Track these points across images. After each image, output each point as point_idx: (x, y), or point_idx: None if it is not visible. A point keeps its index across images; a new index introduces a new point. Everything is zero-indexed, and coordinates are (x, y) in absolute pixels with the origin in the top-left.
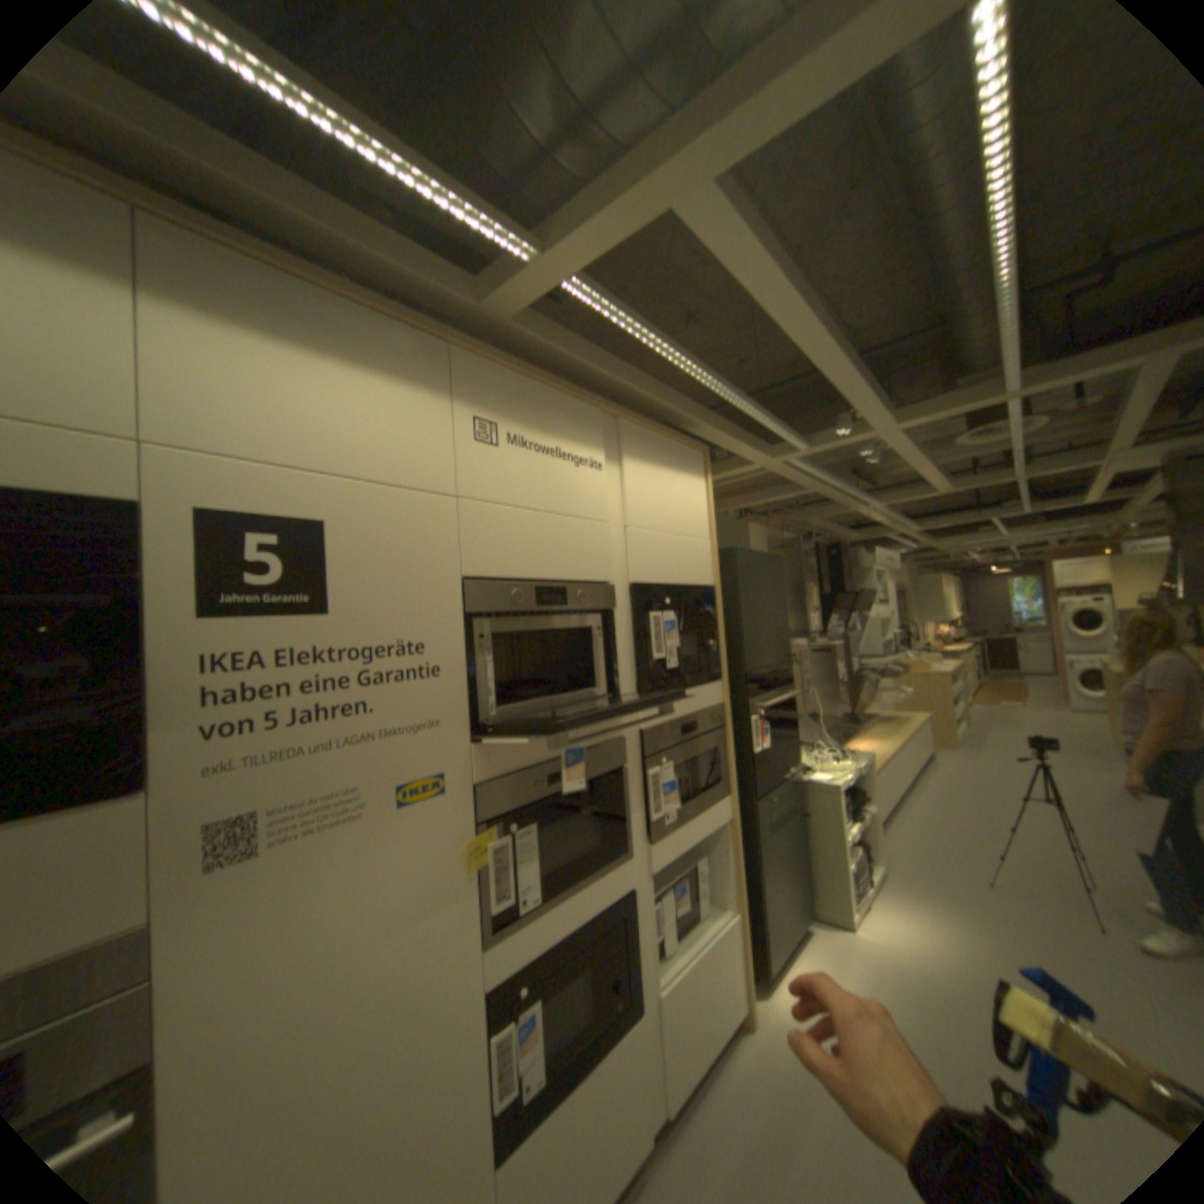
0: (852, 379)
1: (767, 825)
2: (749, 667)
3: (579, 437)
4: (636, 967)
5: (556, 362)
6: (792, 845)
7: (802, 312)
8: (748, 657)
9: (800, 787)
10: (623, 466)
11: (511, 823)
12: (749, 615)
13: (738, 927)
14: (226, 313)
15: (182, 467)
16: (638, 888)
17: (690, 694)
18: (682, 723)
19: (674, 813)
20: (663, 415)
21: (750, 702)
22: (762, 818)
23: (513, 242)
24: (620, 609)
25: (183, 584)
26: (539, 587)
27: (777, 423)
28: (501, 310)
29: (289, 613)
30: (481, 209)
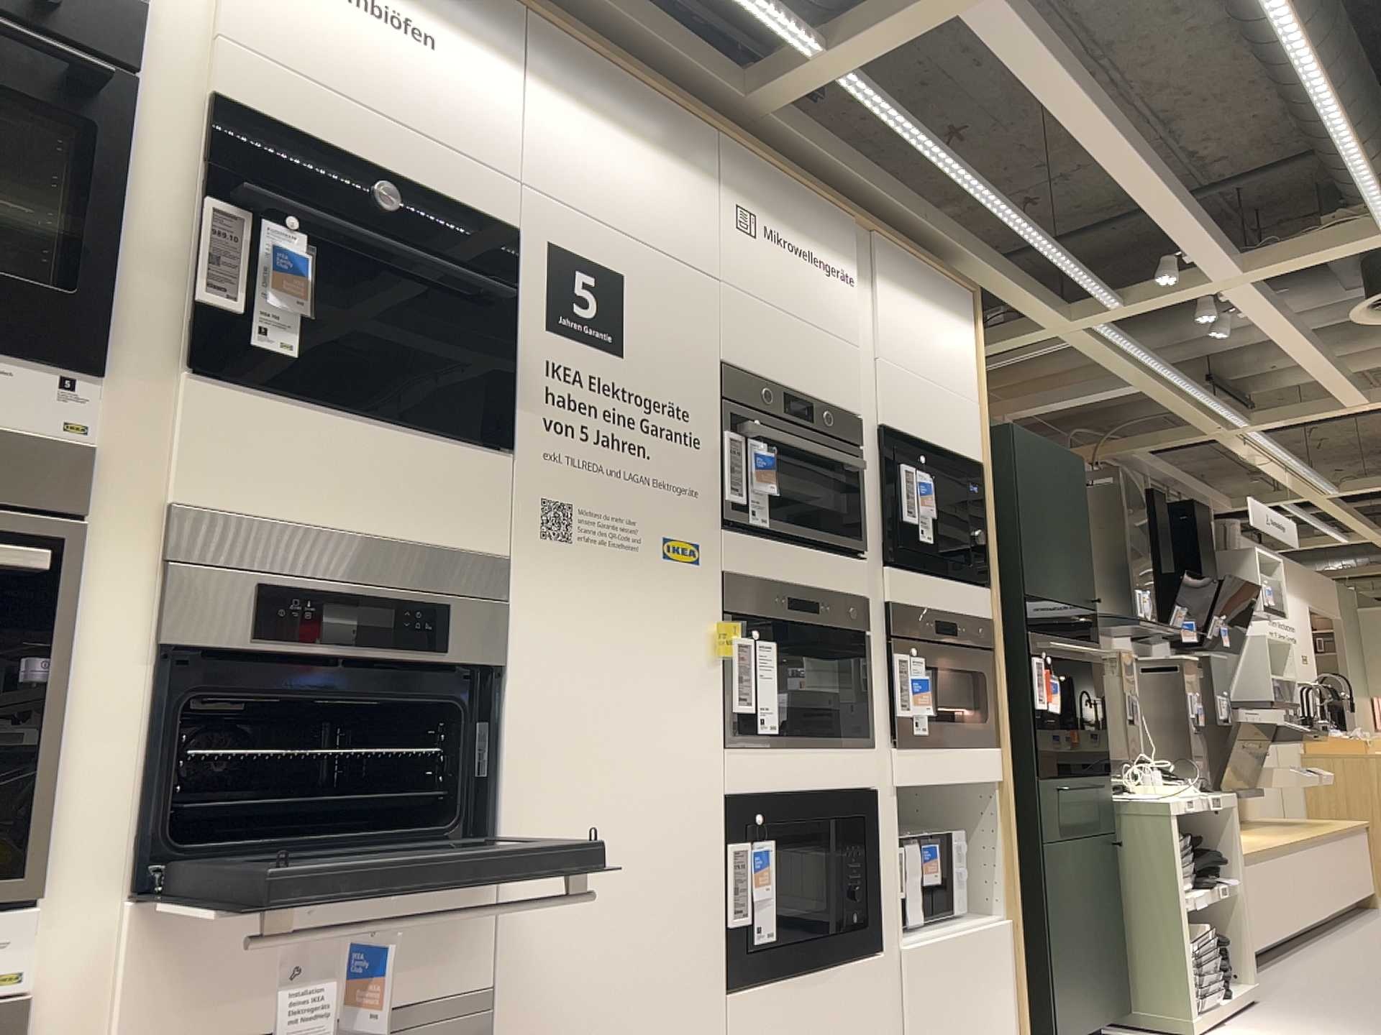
0: (1160, 204)
1: (1053, 819)
2: (1028, 589)
3: (830, 245)
4: (875, 884)
5: (805, 164)
6: (1092, 876)
7: (1089, 119)
8: (1028, 575)
9: (1106, 800)
10: (874, 288)
11: (753, 630)
12: (1030, 519)
13: (1008, 932)
14: (571, 92)
15: (542, 209)
16: (879, 794)
17: (948, 585)
18: (937, 617)
19: (925, 722)
20: (920, 241)
21: (1029, 636)
22: (1045, 804)
23: (797, 42)
24: (867, 450)
25: (538, 300)
26: (787, 392)
27: (1069, 263)
28: (765, 105)
29: (597, 346)
30: (780, 15)
